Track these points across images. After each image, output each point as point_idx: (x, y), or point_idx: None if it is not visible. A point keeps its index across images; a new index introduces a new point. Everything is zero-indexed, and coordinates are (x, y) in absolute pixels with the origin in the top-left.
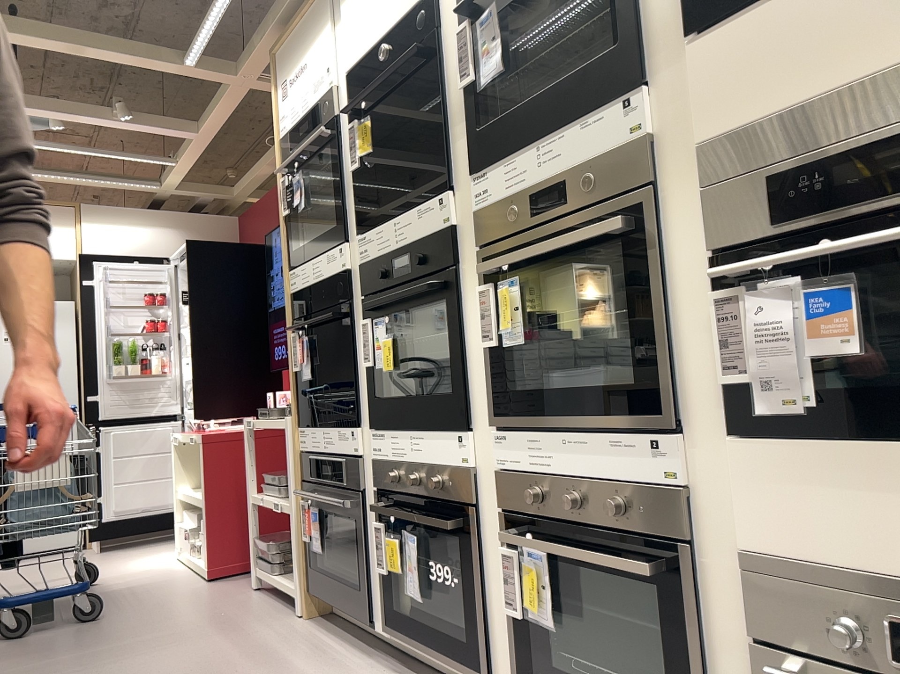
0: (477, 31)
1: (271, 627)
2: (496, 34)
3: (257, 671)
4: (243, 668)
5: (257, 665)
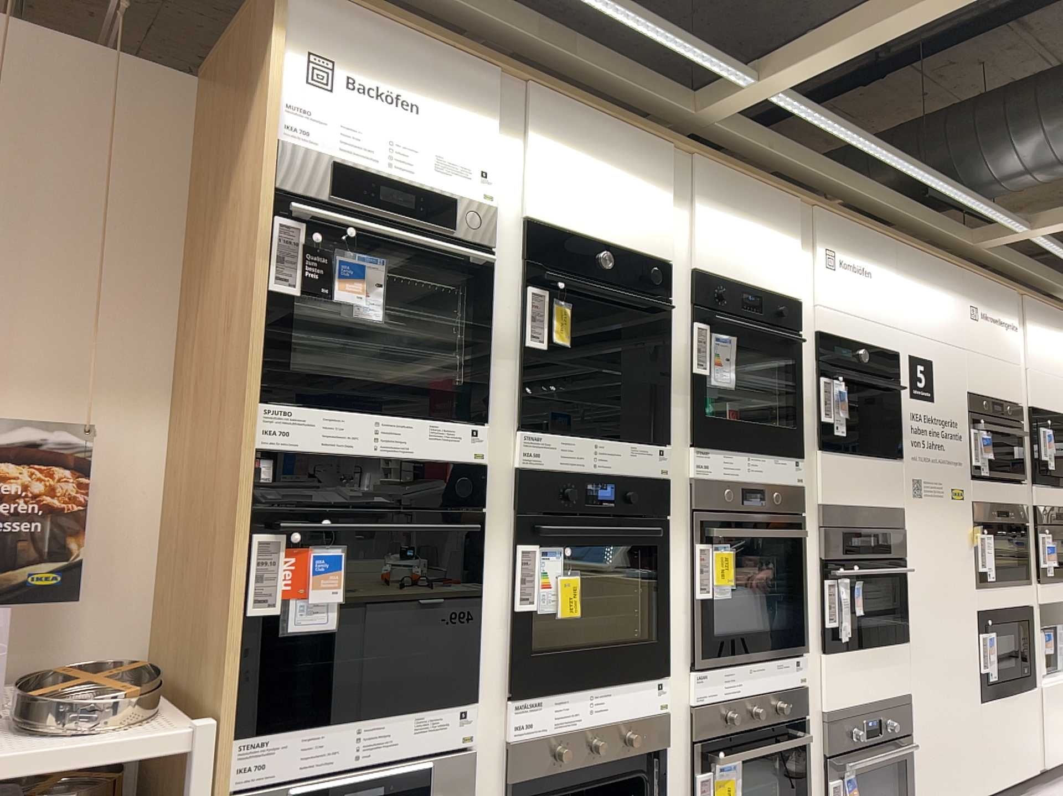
0: (706, 343)
1: None
2: (723, 361)
3: None
4: None
5: None
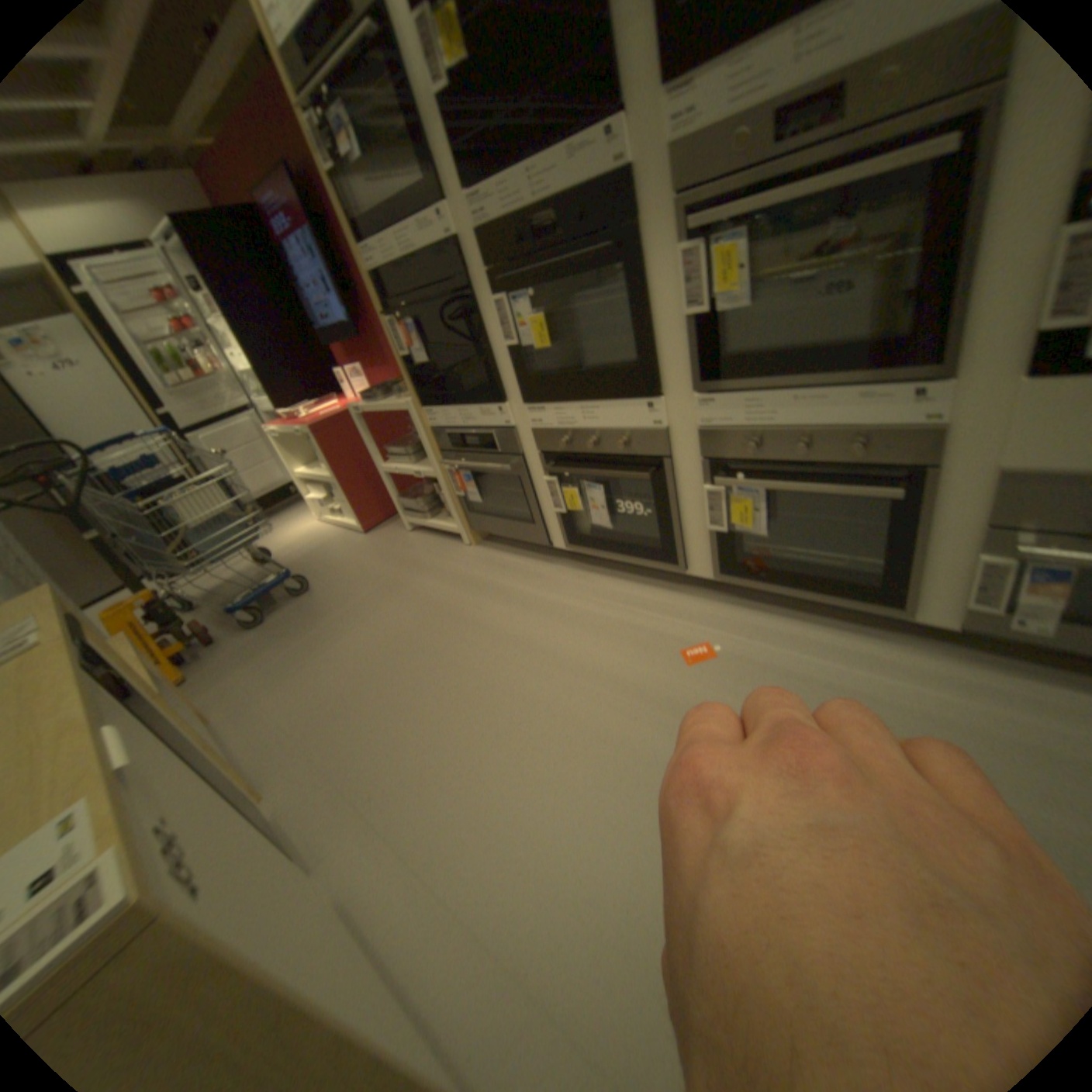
0: None
1: (455, 559)
2: None
3: (479, 596)
4: (466, 597)
5: (475, 592)
